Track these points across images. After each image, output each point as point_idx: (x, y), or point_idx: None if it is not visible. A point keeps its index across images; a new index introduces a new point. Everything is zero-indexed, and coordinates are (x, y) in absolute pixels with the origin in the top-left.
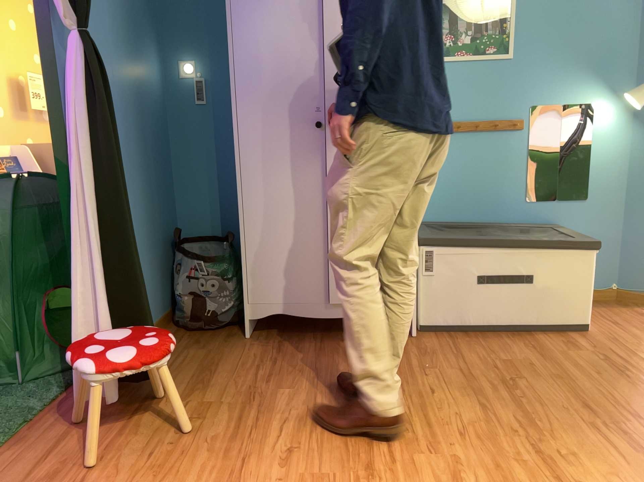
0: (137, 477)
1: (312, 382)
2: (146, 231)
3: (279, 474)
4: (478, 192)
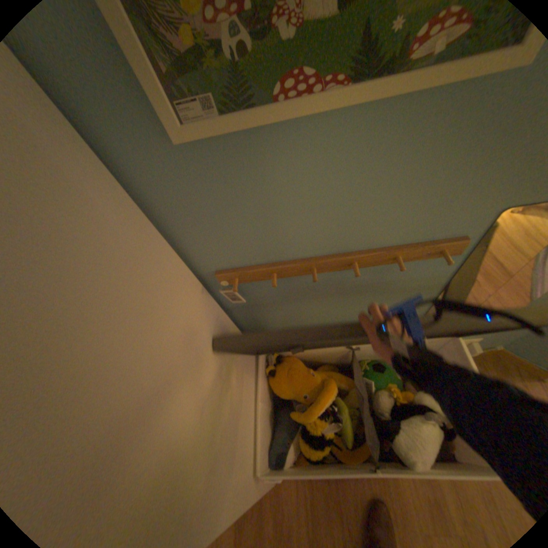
0: None
1: None
2: None
3: None
4: (352, 317)
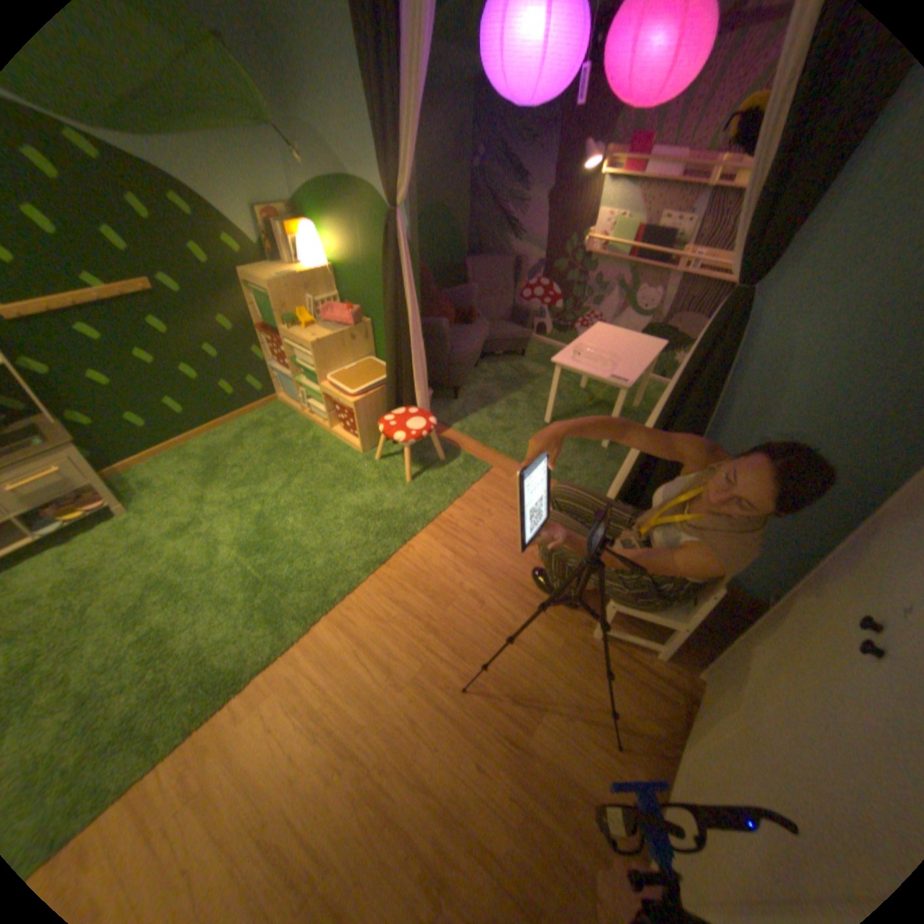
0: (508, 536)
1: (562, 679)
2: (813, 534)
3: (464, 591)
4: None
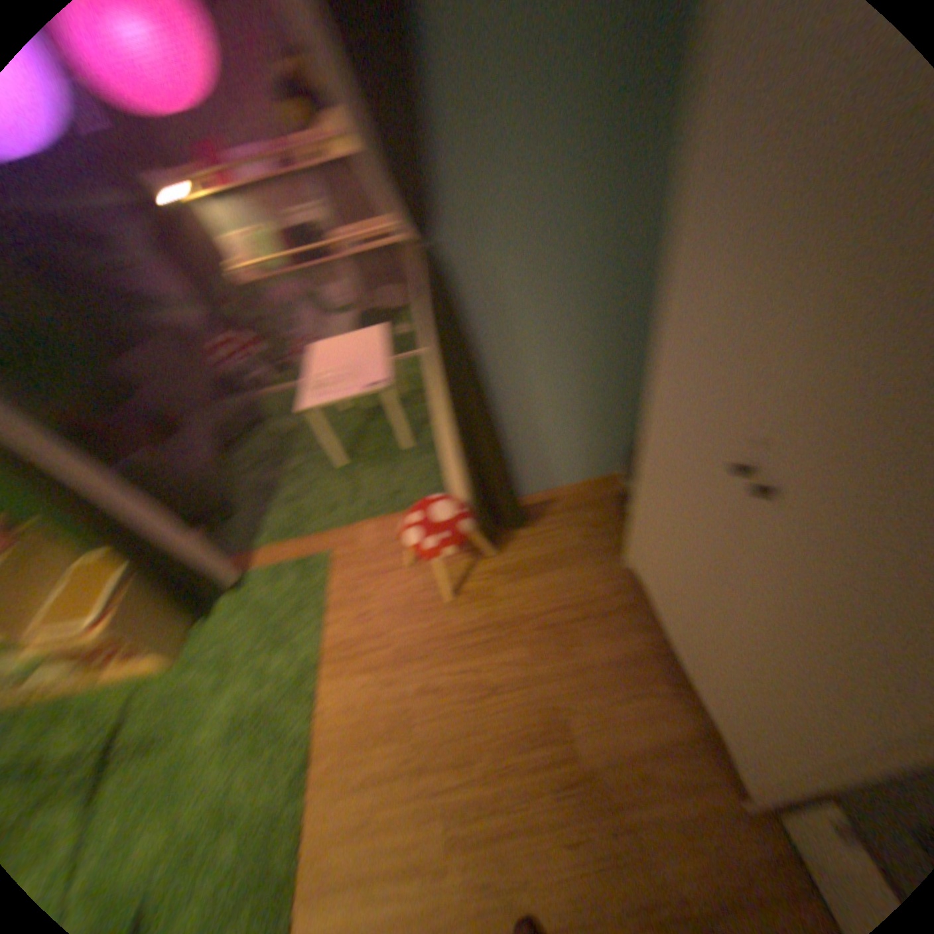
0: (399, 604)
1: (551, 681)
2: (600, 405)
3: (408, 699)
4: None
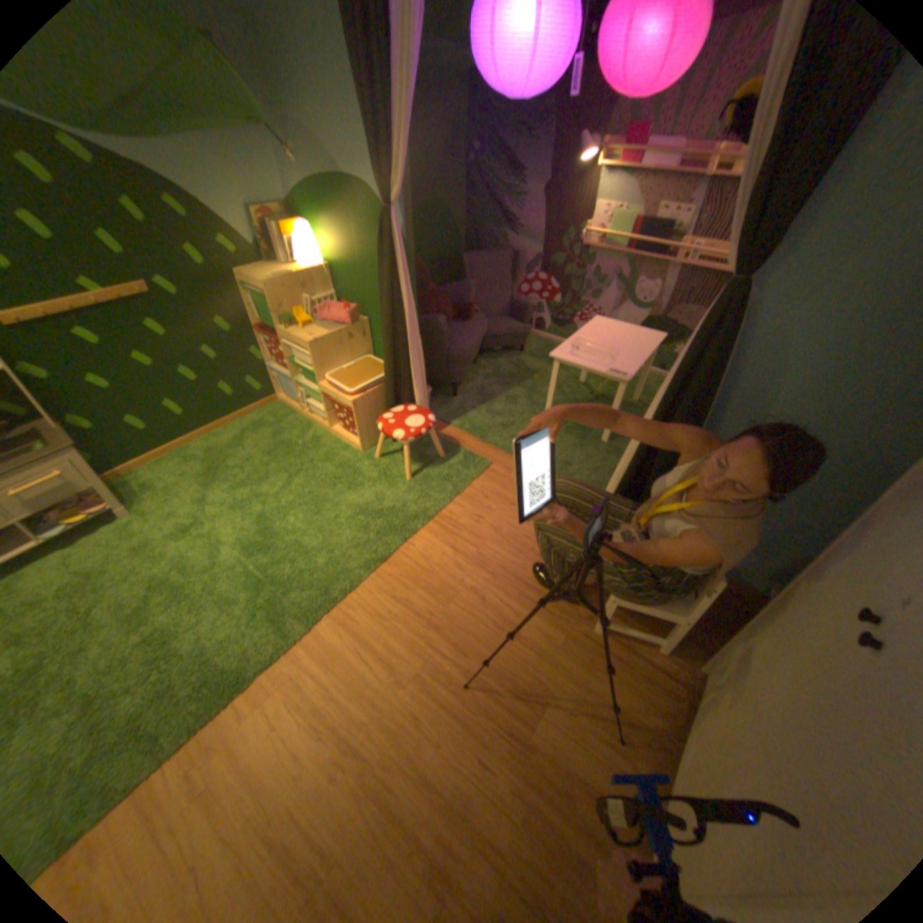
0: (509, 532)
1: (564, 674)
2: (814, 526)
3: (465, 587)
4: None
